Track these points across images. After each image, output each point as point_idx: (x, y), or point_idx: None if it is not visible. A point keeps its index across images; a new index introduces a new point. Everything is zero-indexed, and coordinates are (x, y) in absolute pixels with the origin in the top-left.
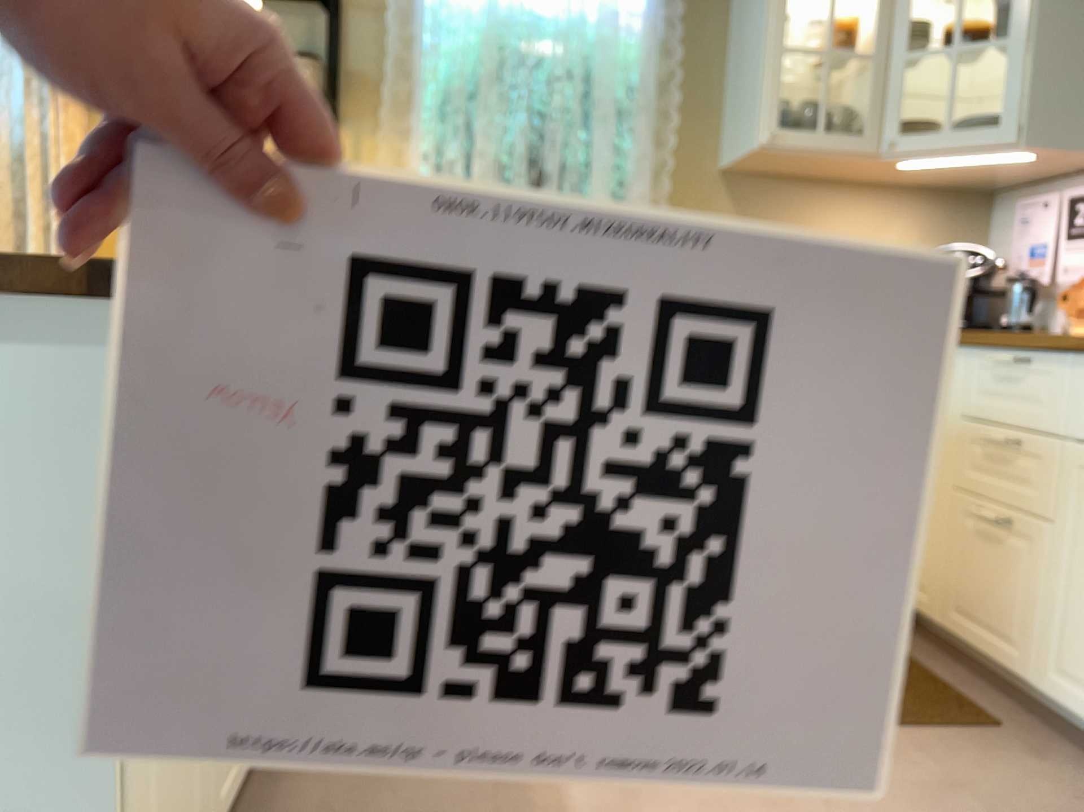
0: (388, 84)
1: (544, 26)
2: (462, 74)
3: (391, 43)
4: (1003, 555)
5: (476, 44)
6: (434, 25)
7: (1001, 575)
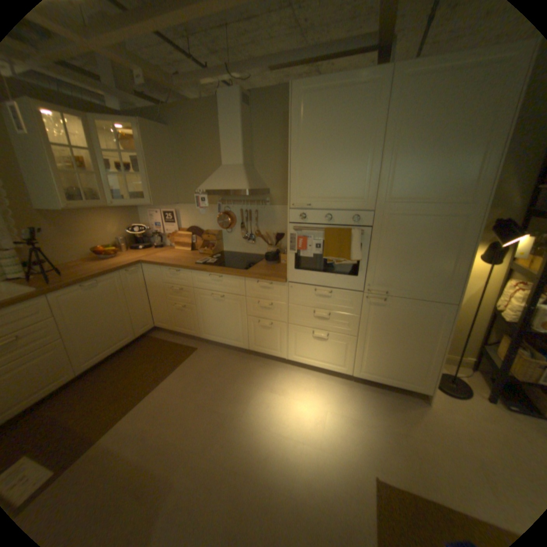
0: None
1: None
2: None
3: None
4: (183, 313)
5: None
6: None
7: (184, 317)
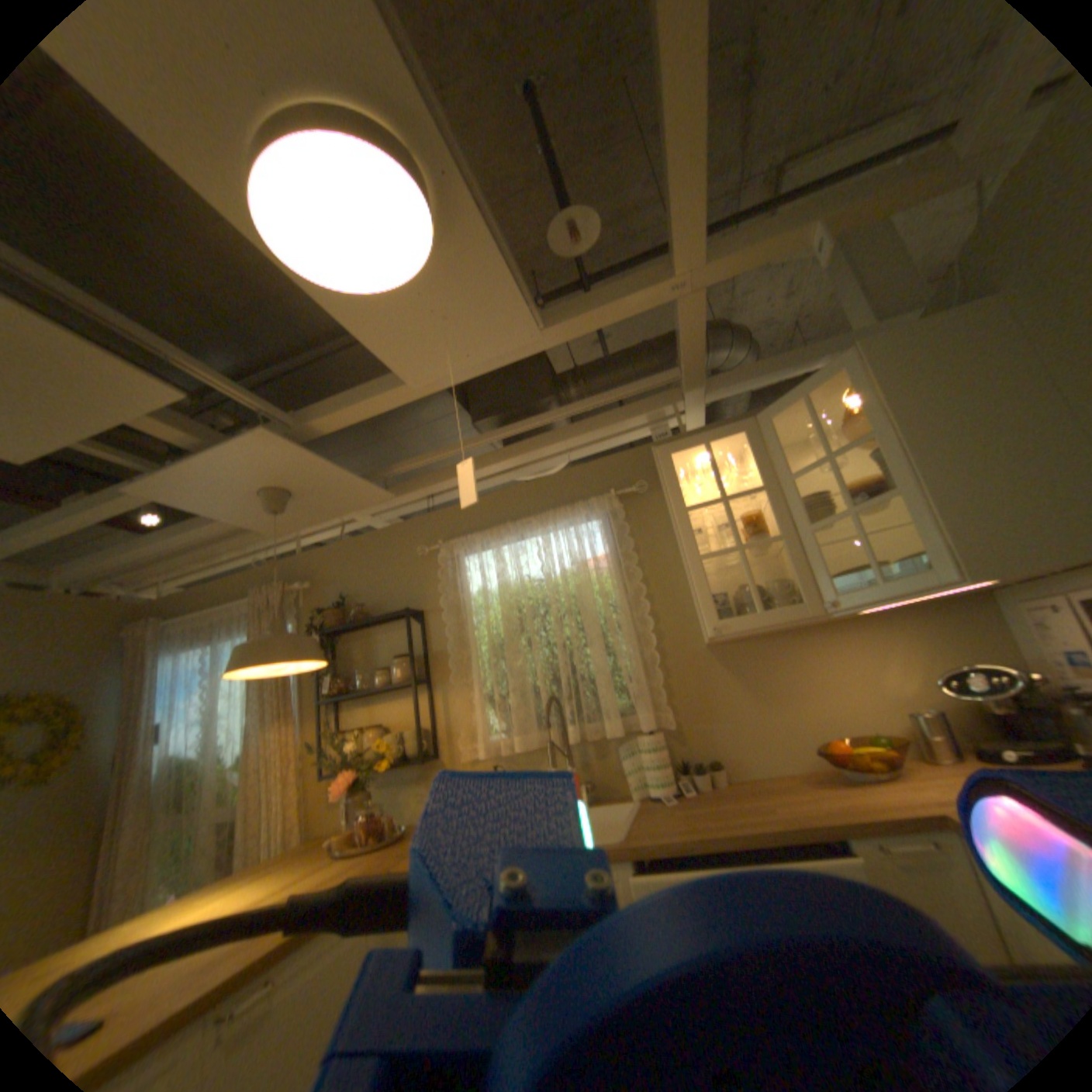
0: (452, 657)
1: (544, 586)
2: (495, 637)
3: (451, 629)
4: None
5: (503, 612)
6: (471, 611)
7: None
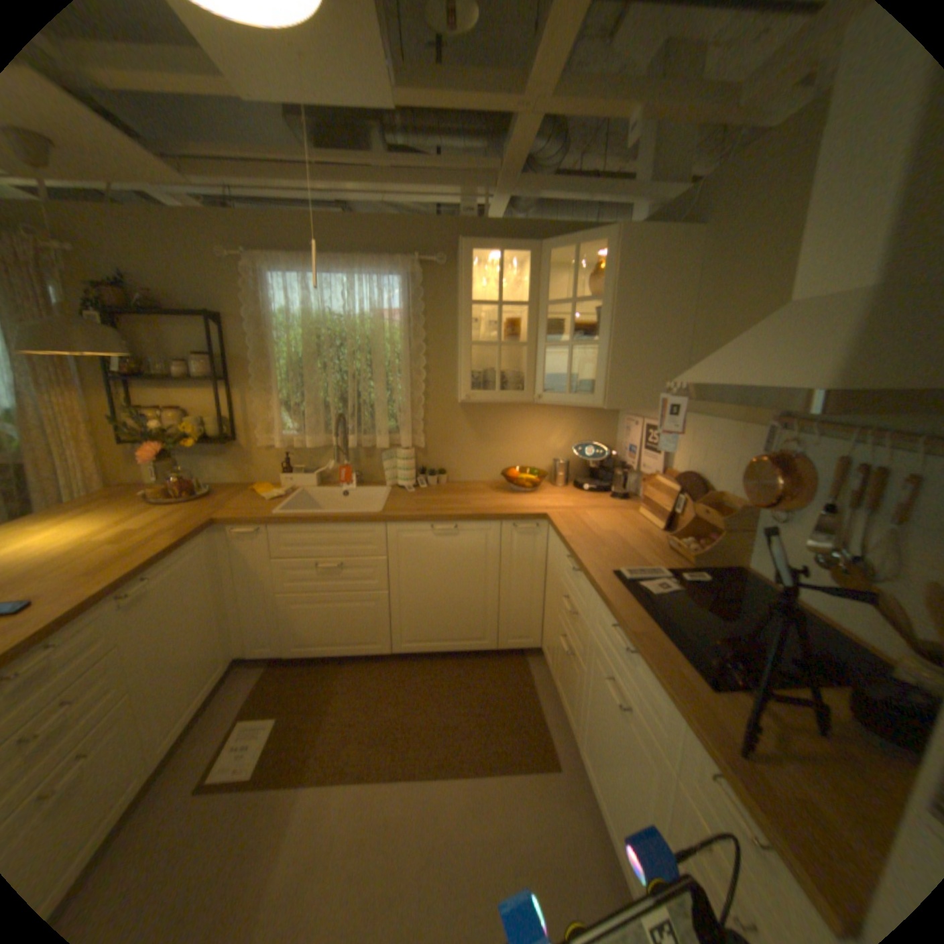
0: (252, 365)
1: (343, 323)
2: (294, 357)
3: (251, 340)
4: (571, 669)
5: (303, 337)
6: (273, 329)
7: (571, 678)
